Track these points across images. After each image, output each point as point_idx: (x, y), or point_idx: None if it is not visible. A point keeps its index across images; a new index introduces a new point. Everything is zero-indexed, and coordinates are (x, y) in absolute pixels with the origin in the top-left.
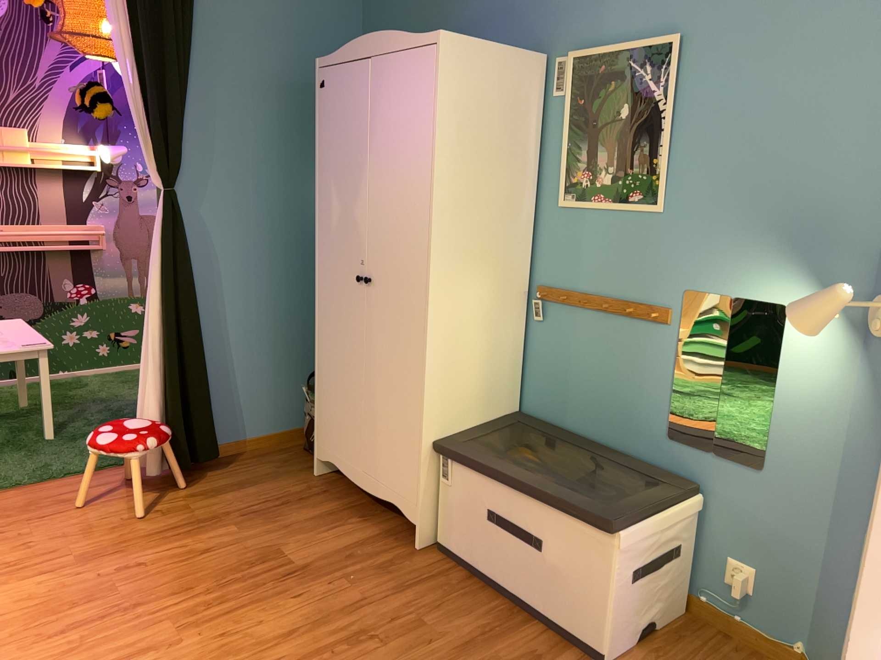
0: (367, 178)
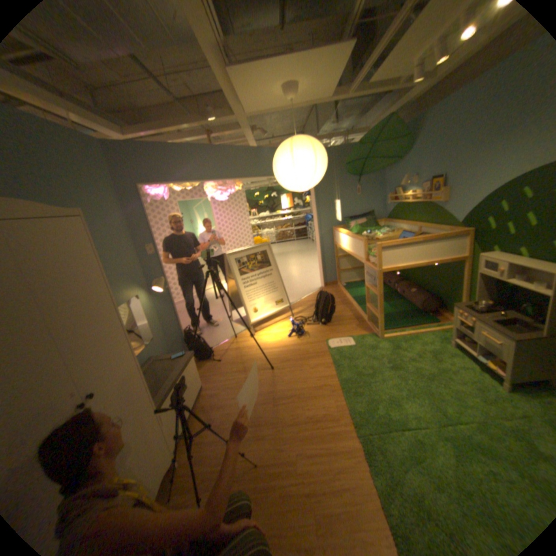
0: (45, 327)
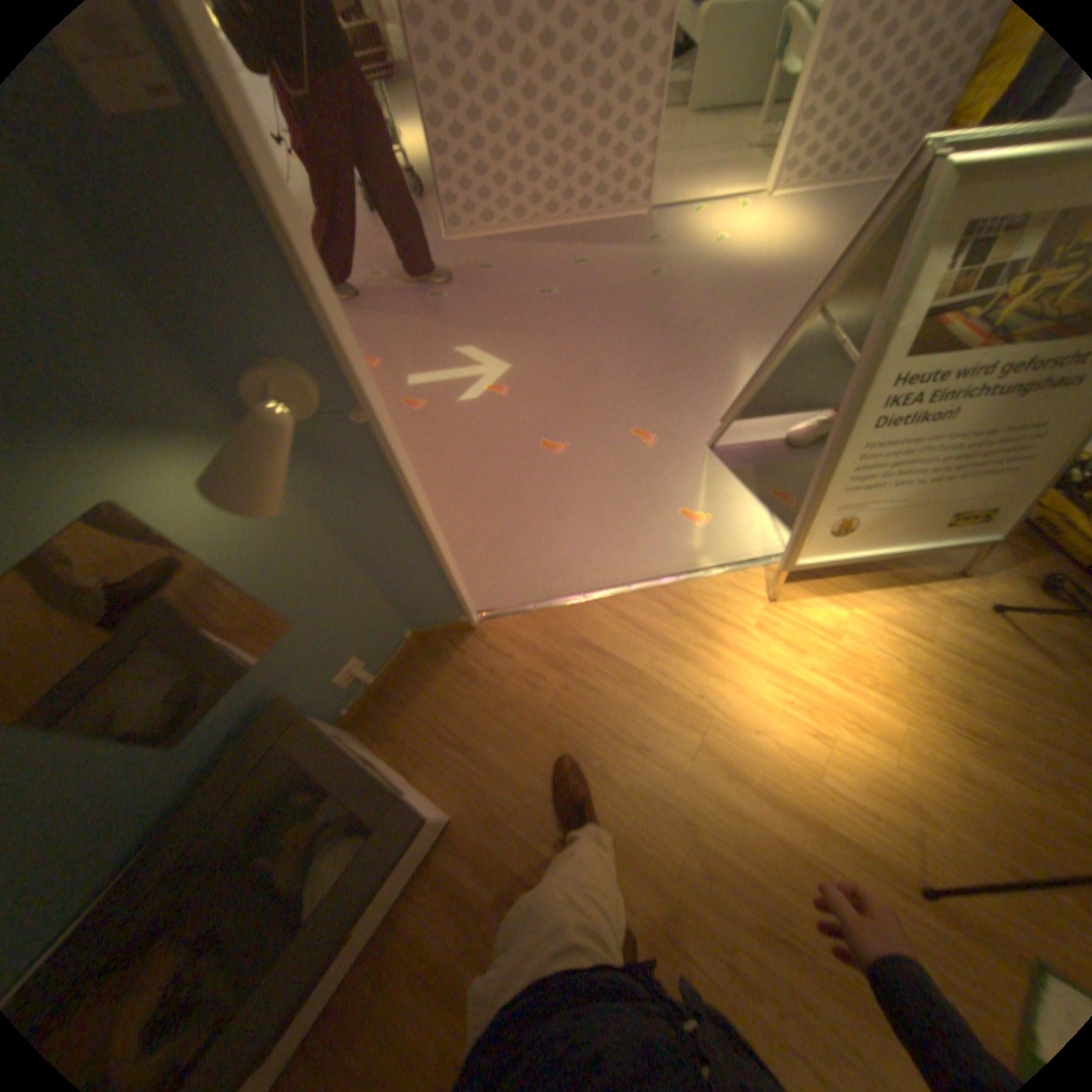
0: None
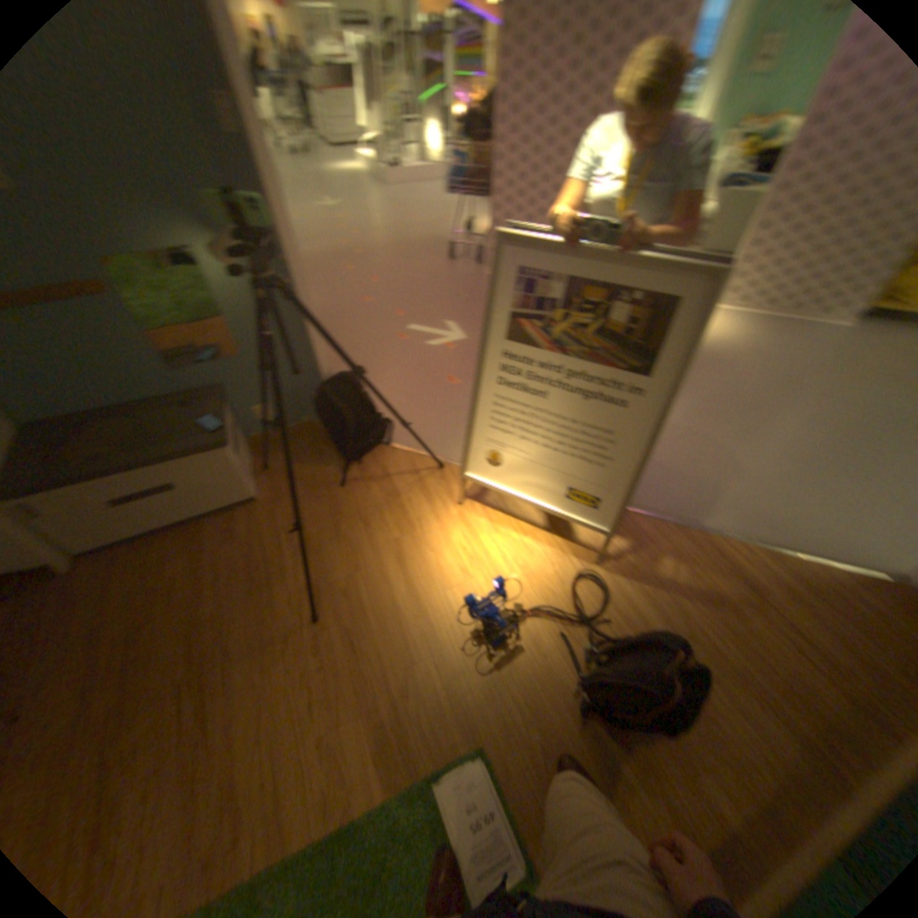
0: None
